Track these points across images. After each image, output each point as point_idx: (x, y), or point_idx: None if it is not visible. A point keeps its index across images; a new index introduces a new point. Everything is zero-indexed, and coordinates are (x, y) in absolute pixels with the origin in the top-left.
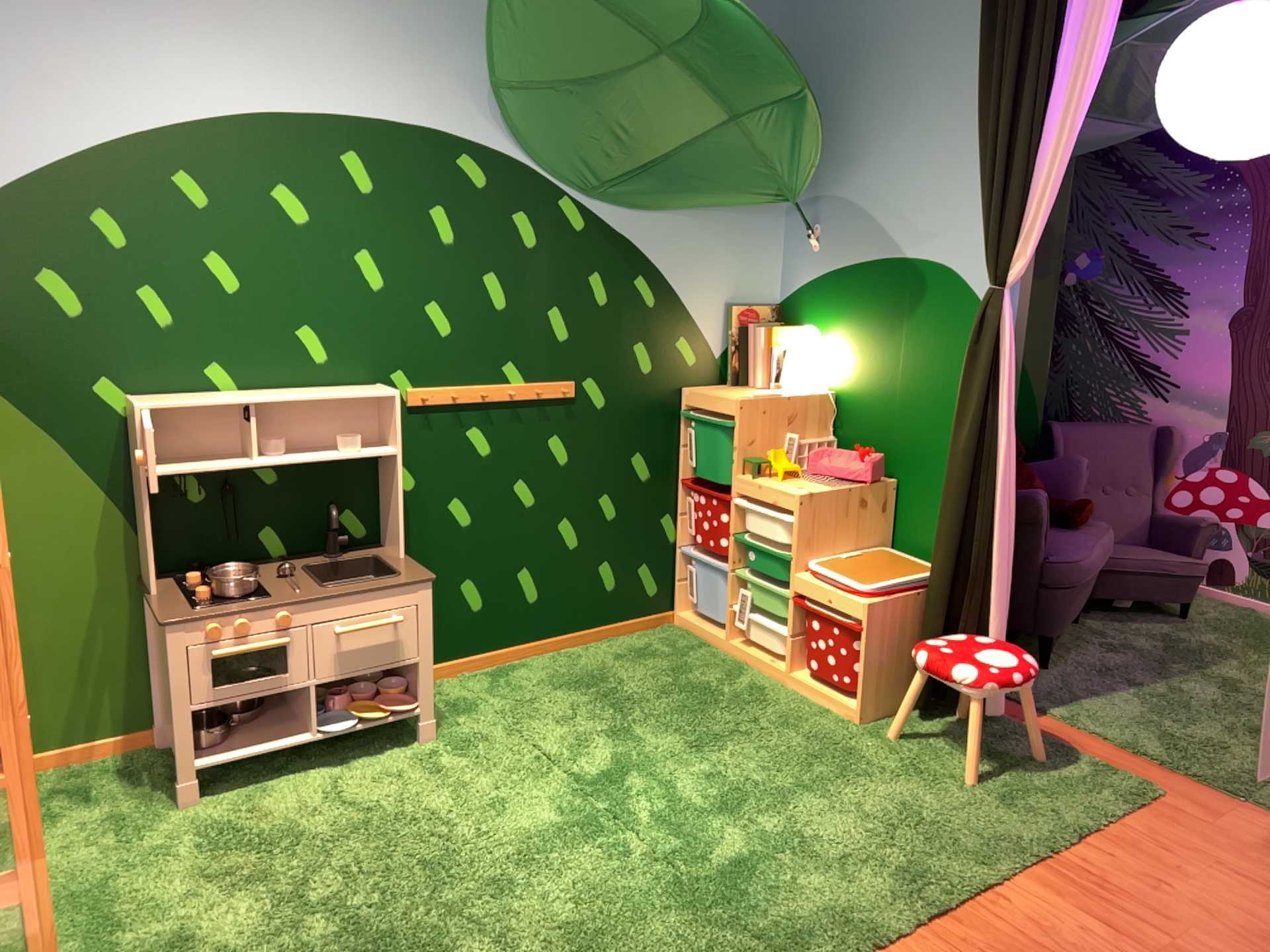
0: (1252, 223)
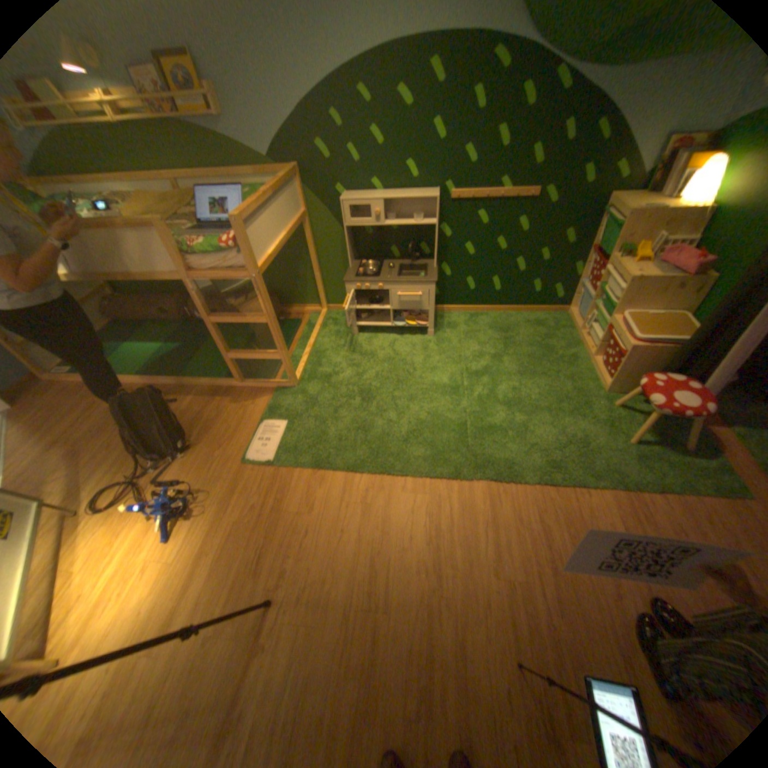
0: None
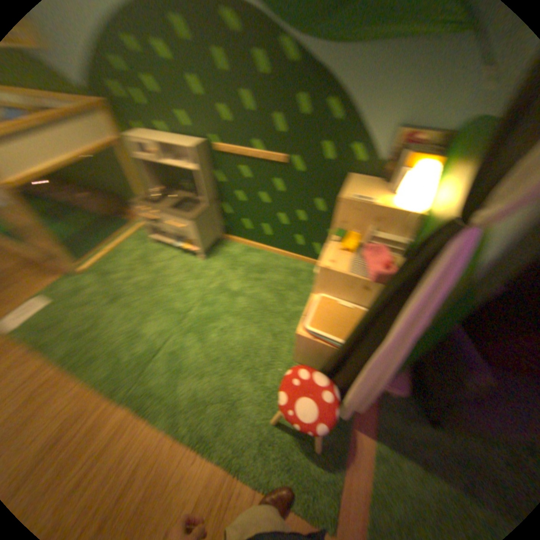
0: None
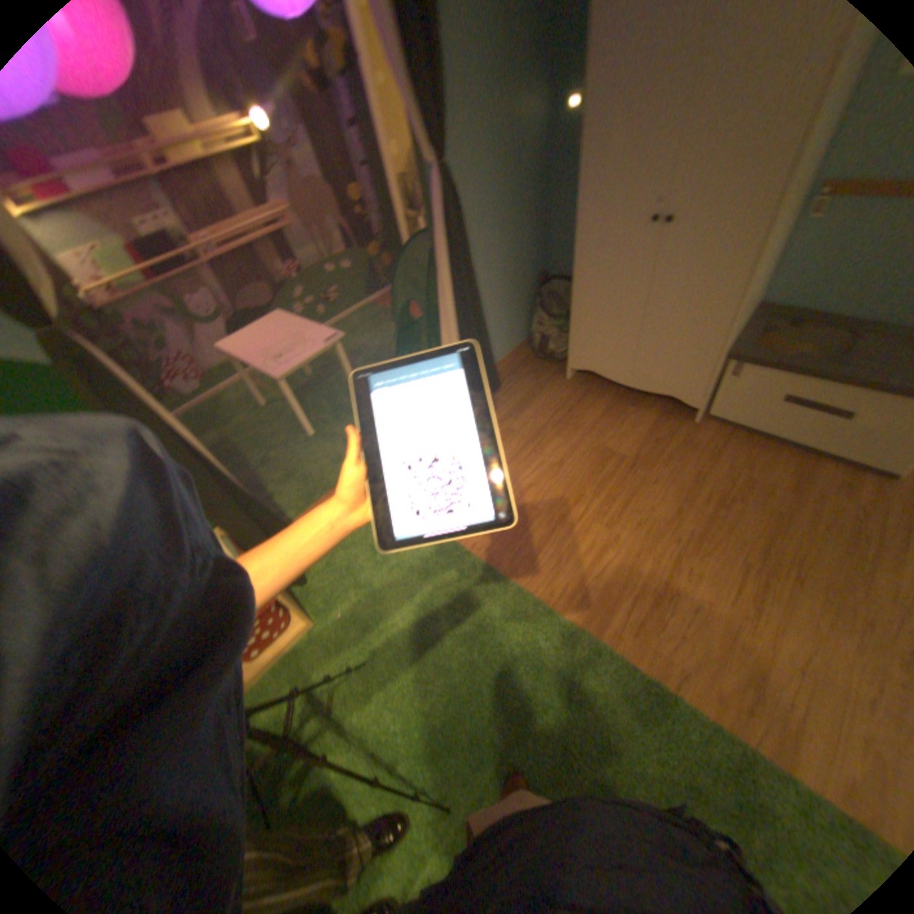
0: None
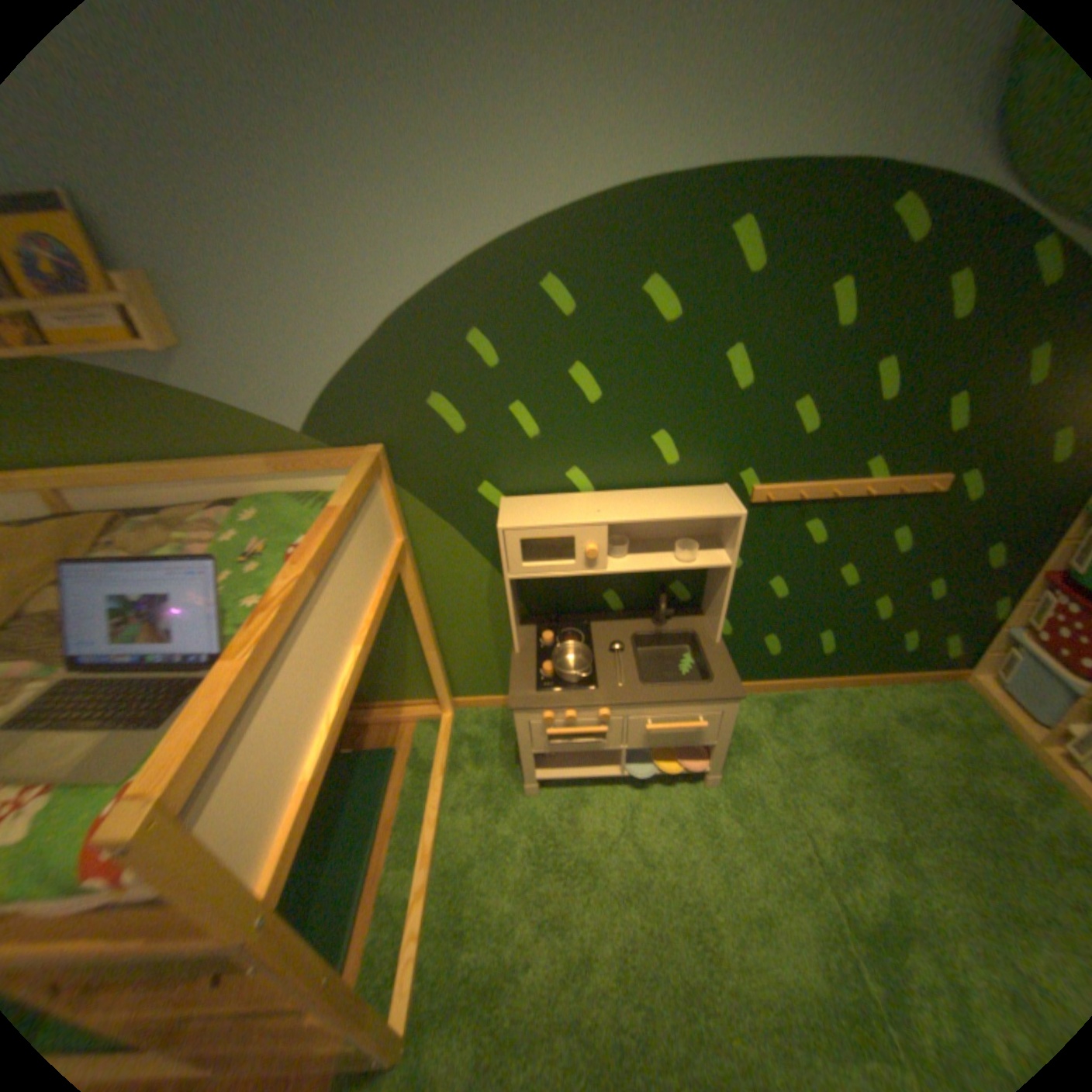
0: None
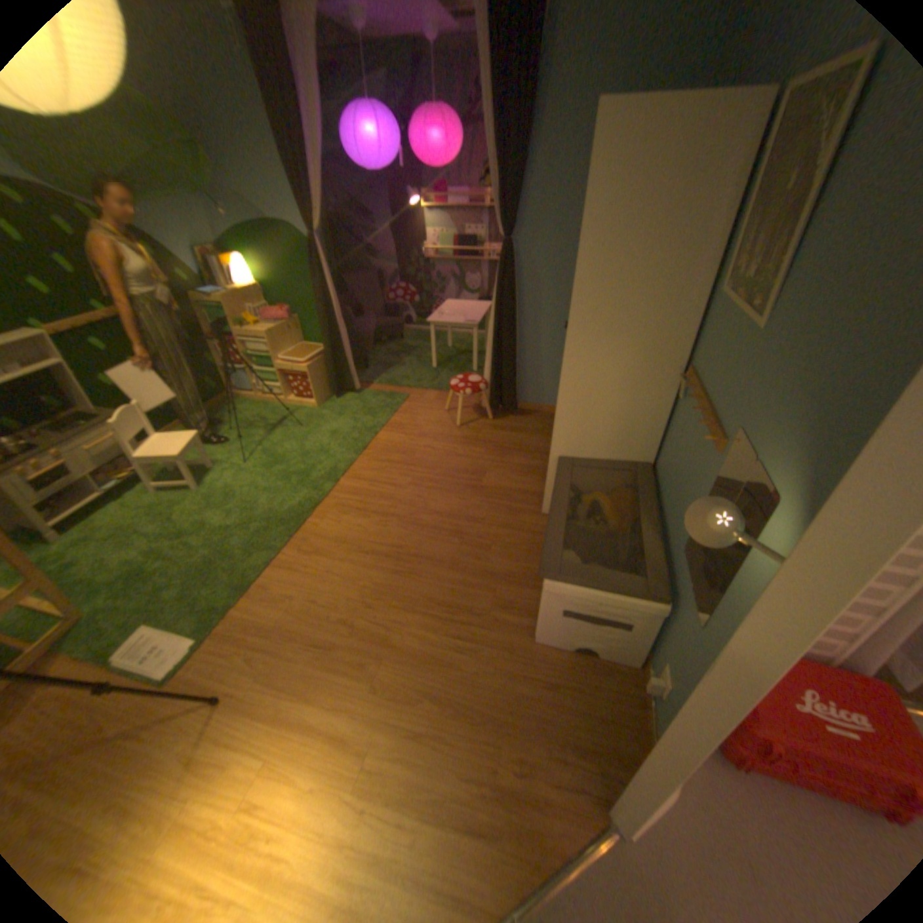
0: (388, 185)
